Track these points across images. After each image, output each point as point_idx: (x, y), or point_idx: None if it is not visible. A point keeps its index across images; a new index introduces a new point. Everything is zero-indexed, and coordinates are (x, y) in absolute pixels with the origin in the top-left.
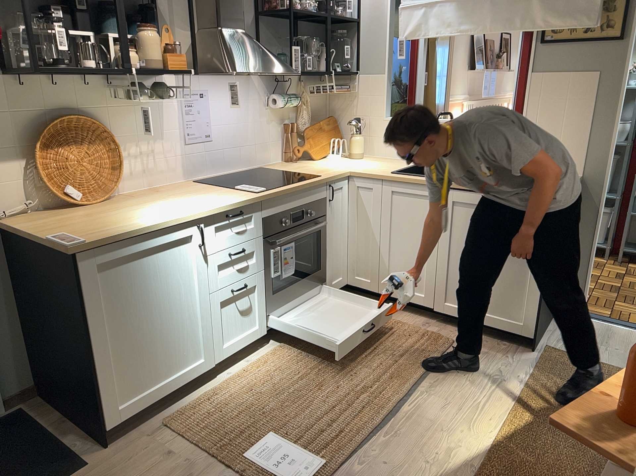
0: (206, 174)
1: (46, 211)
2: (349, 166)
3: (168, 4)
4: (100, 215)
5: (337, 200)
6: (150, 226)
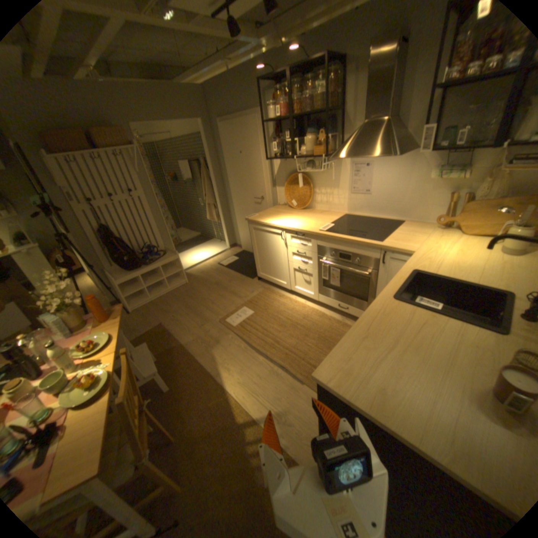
0: (362, 213)
1: (288, 207)
2: (439, 250)
3: (352, 107)
4: (281, 213)
5: (395, 268)
6: (264, 222)
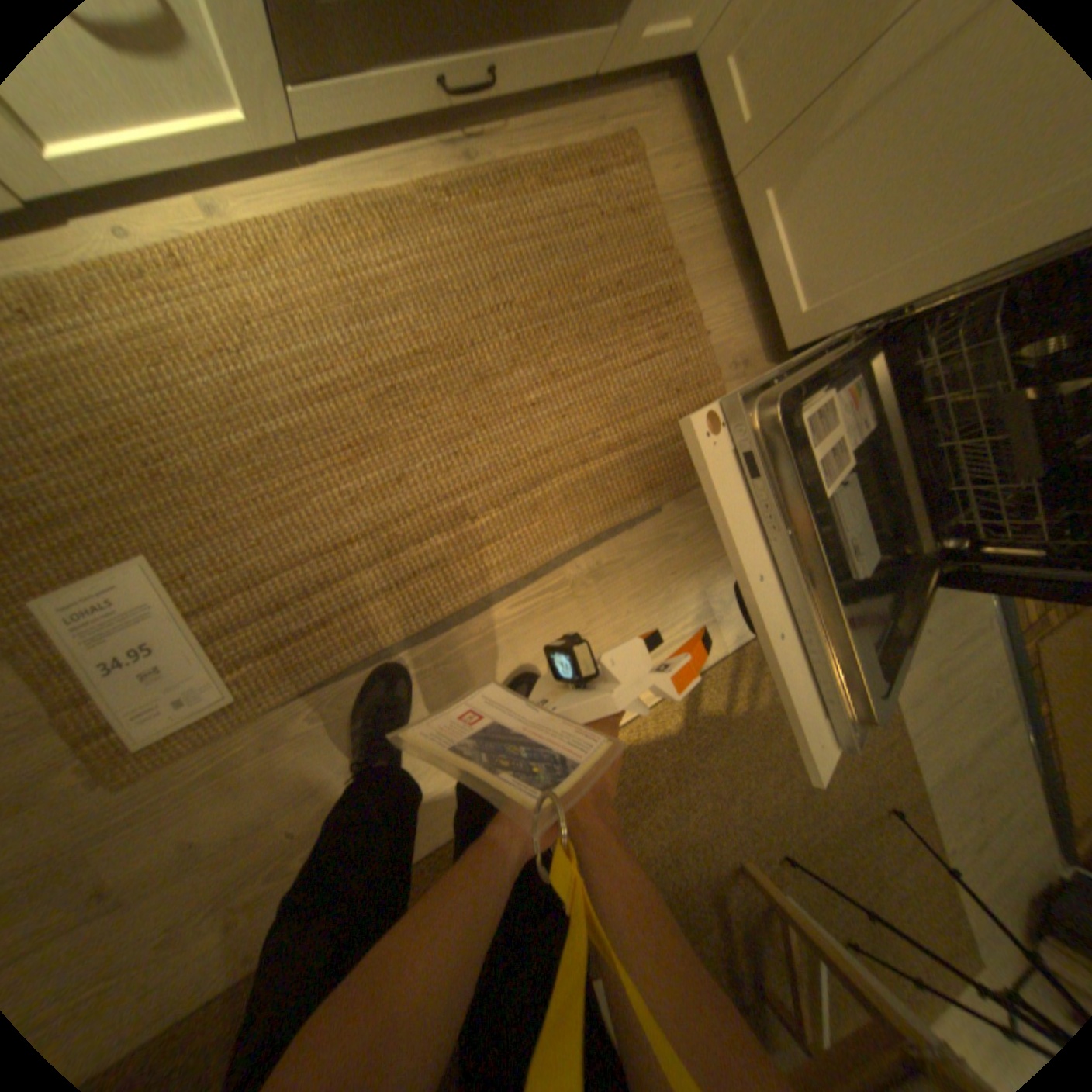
0: None
1: None
2: None
3: None
4: None
5: None
6: None
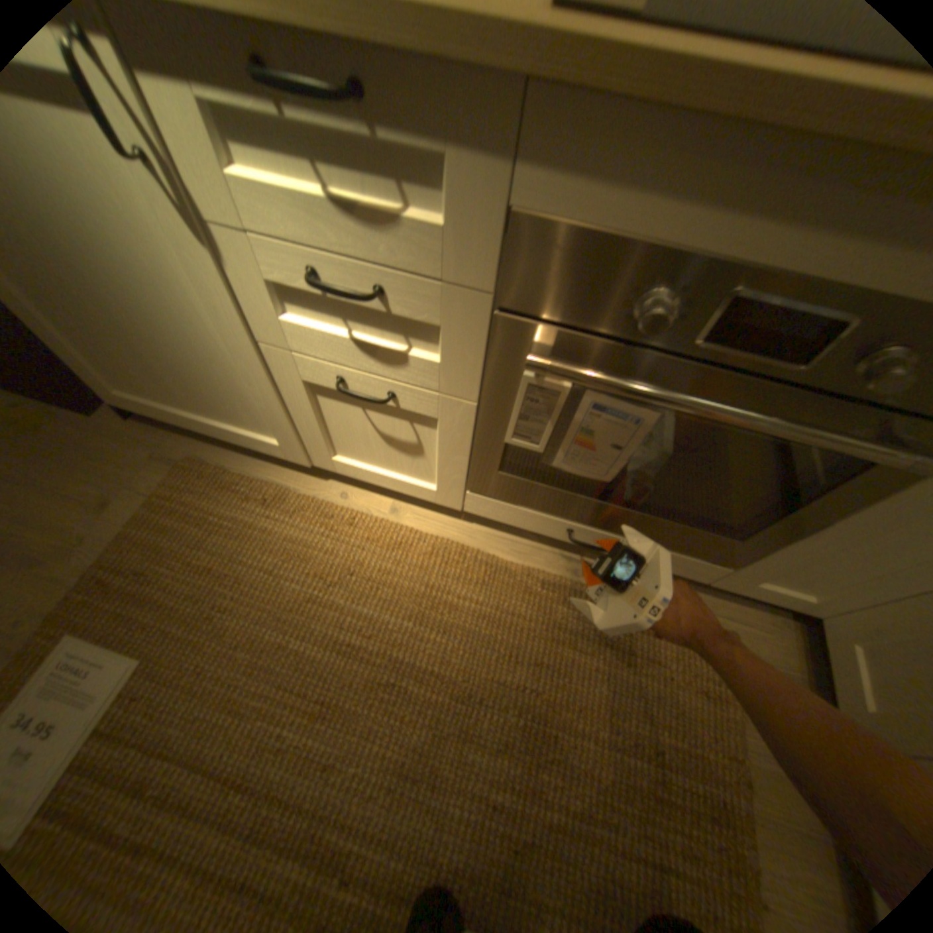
0: None
1: None
2: None
3: None
4: None
5: None
6: None
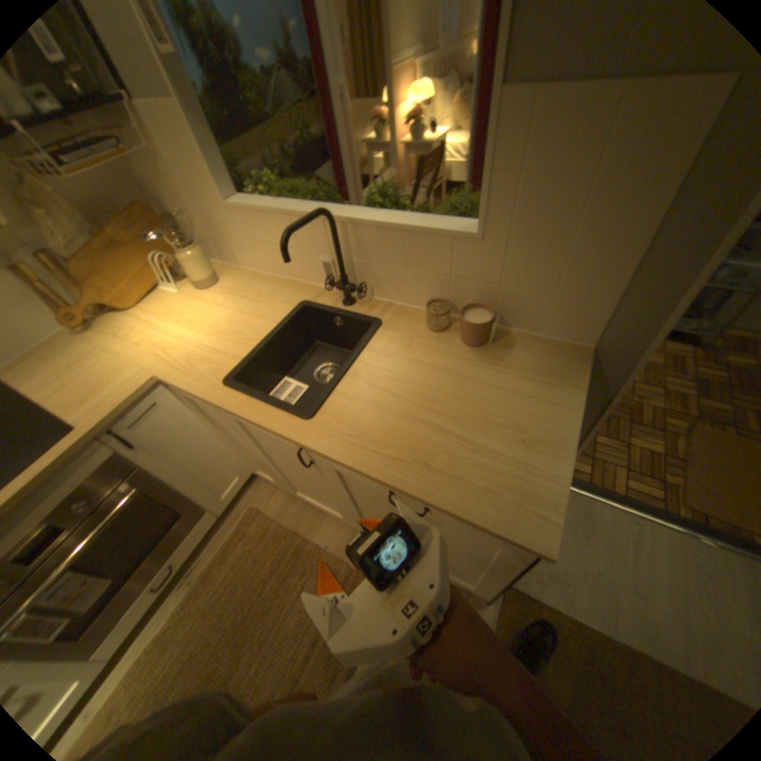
0: None
1: None
2: (164, 345)
3: None
4: None
5: (152, 429)
6: None
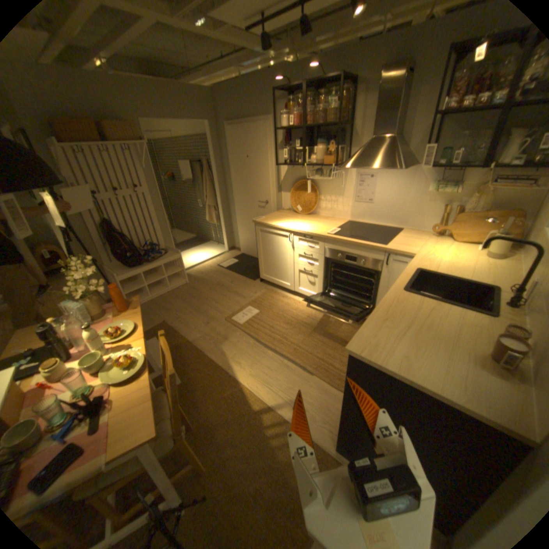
0: (364, 220)
1: (293, 212)
2: (436, 254)
3: (360, 123)
4: (287, 217)
5: (397, 269)
6: (272, 225)
